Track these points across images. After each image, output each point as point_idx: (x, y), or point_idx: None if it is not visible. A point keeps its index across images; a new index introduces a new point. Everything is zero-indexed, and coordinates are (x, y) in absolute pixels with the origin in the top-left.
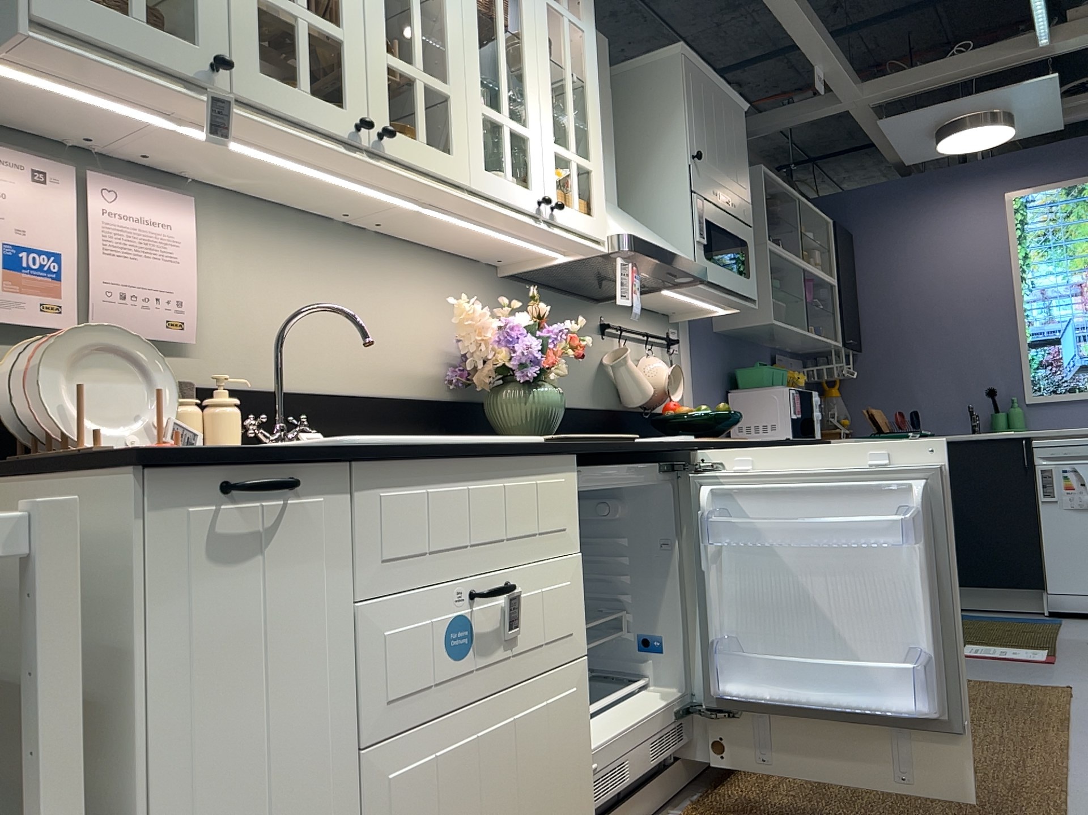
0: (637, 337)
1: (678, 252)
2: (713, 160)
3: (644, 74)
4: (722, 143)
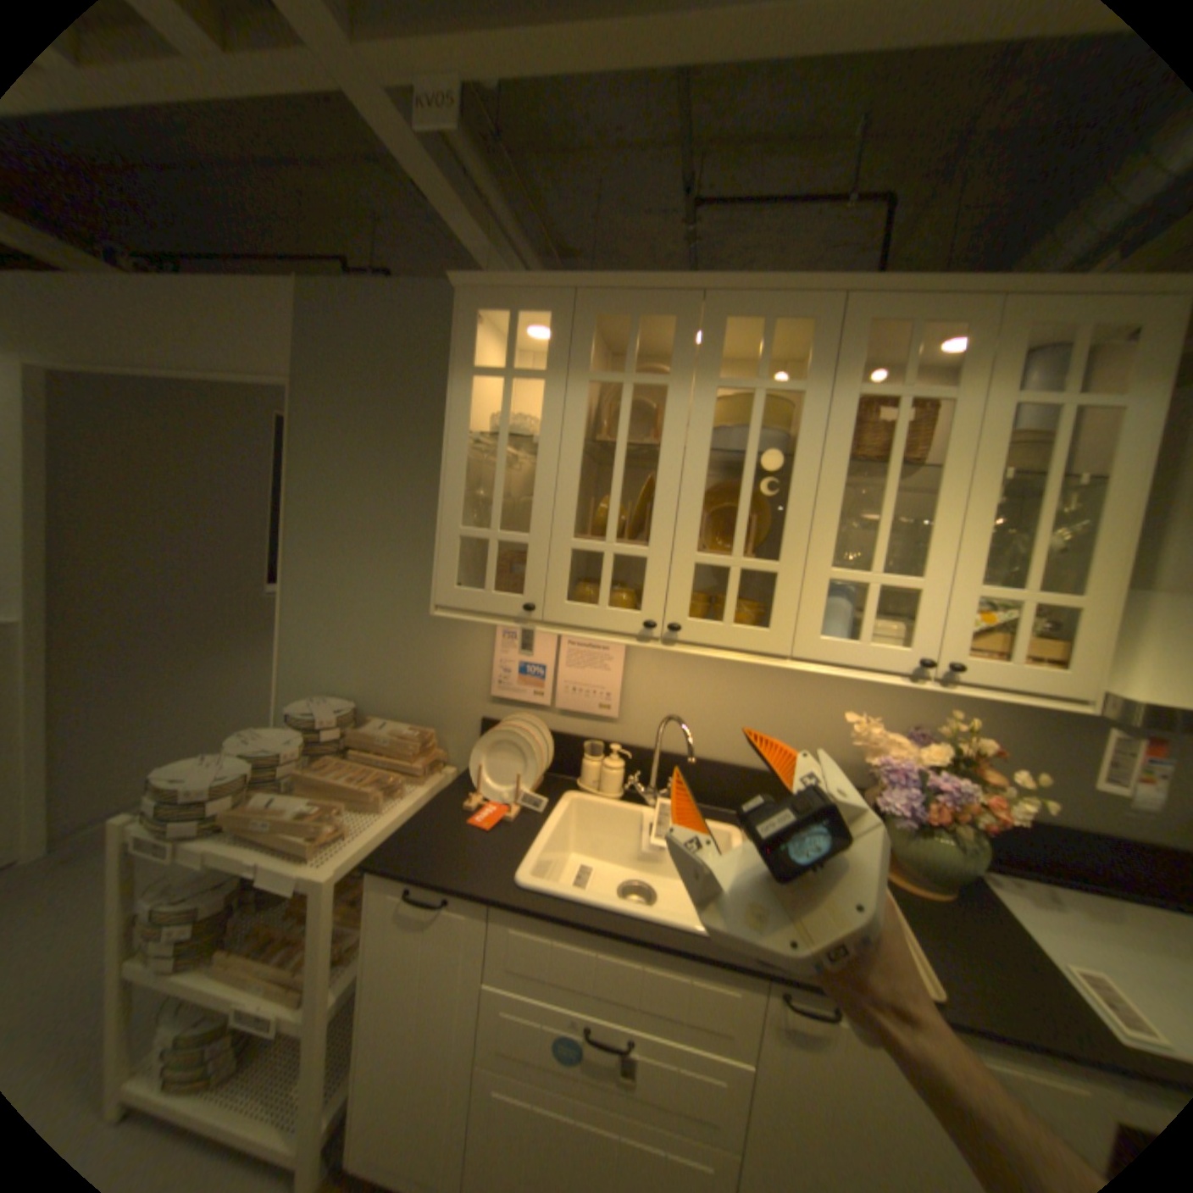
0: None
1: None
2: None
3: None
4: None
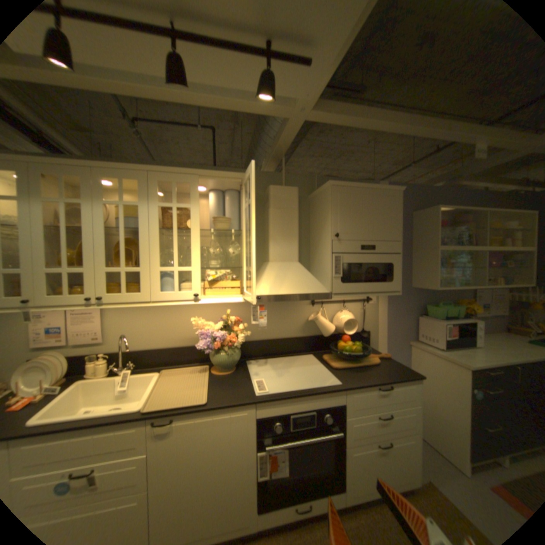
0: (338, 302)
1: (309, 289)
2: (356, 230)
3: (322, 194)
4: (369, 217)
